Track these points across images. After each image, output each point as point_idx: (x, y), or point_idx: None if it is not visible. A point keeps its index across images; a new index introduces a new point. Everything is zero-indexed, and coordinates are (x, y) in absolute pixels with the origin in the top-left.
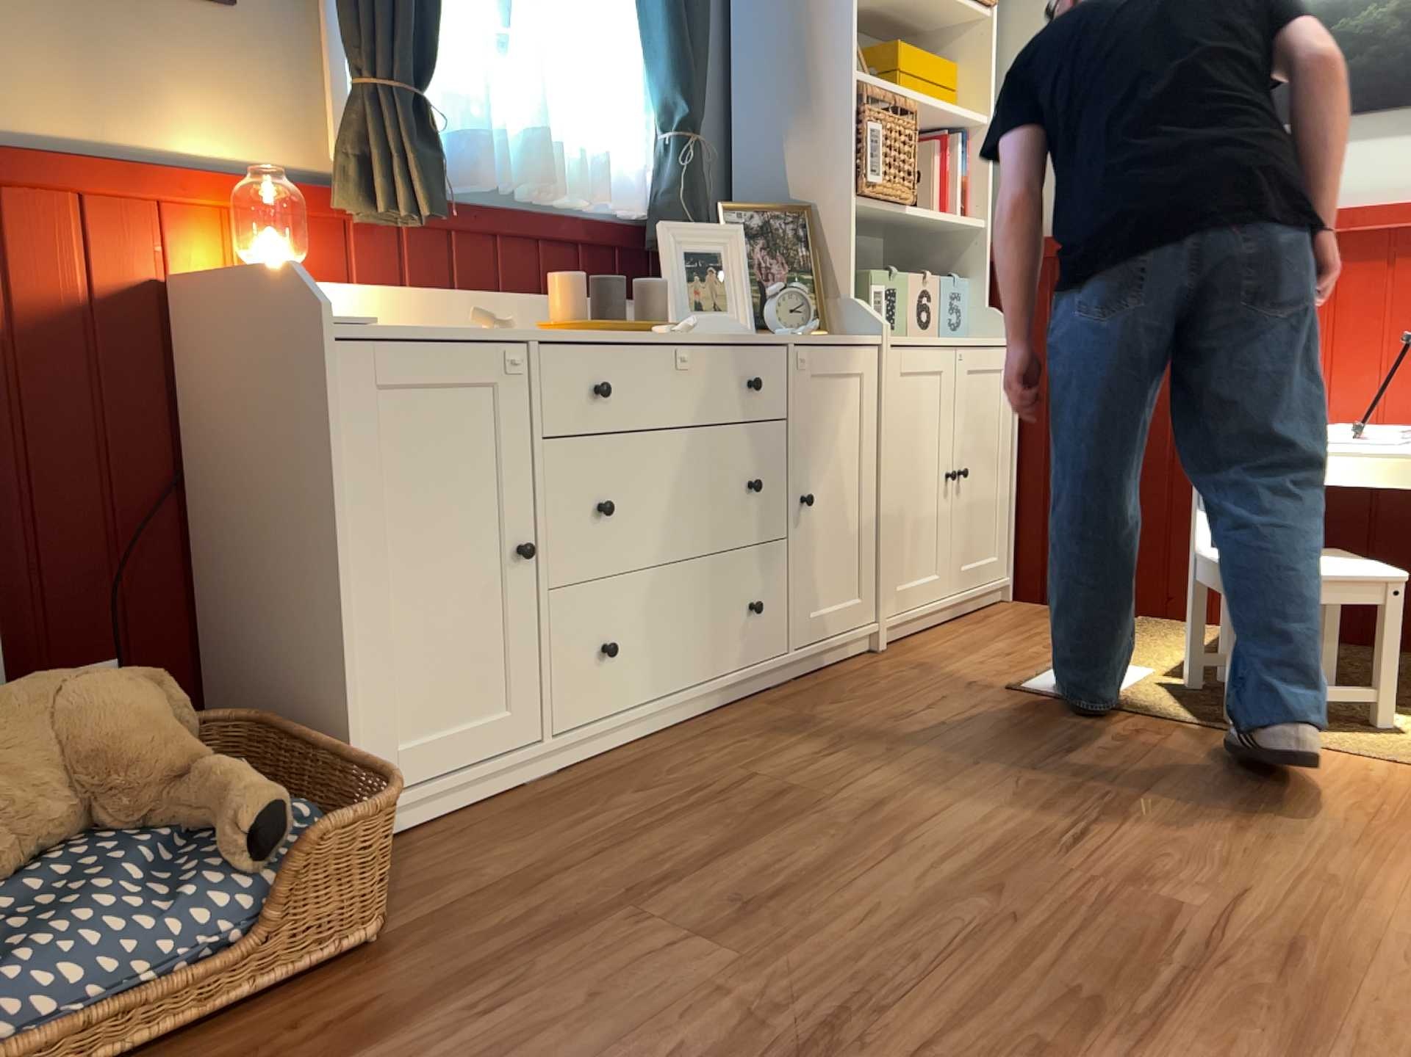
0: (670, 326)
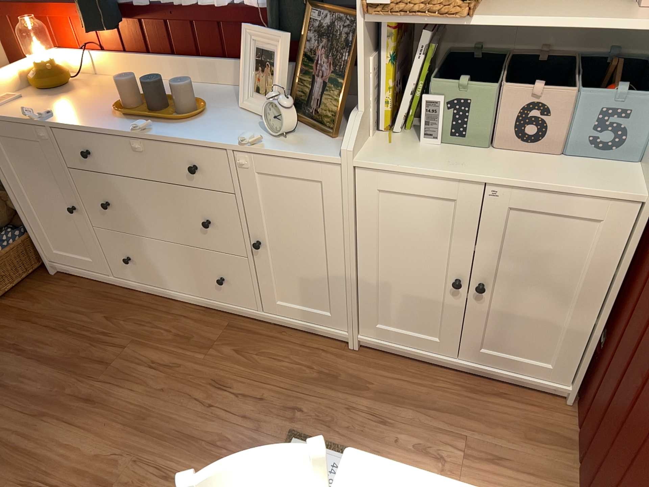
0: (135, 125)
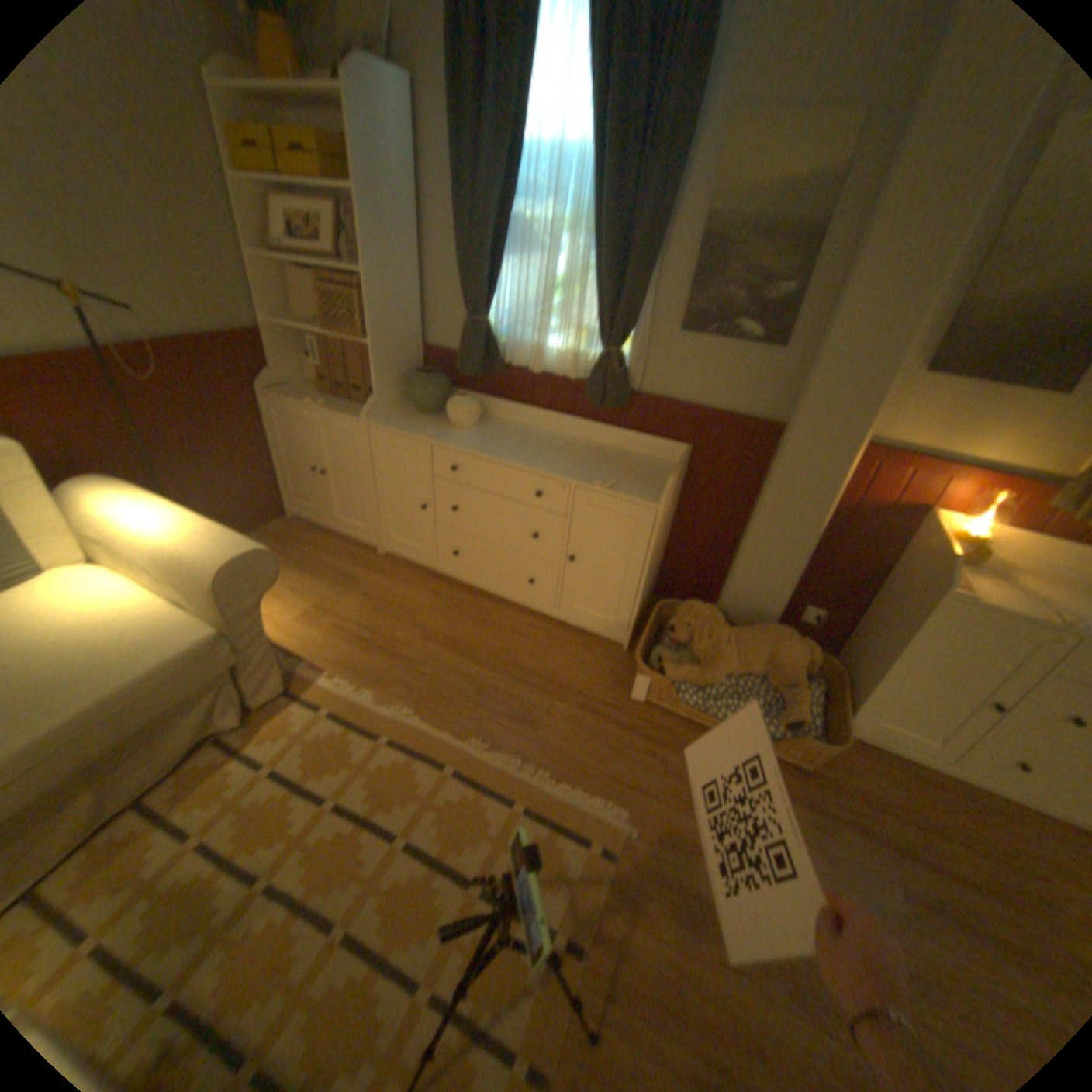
0: None
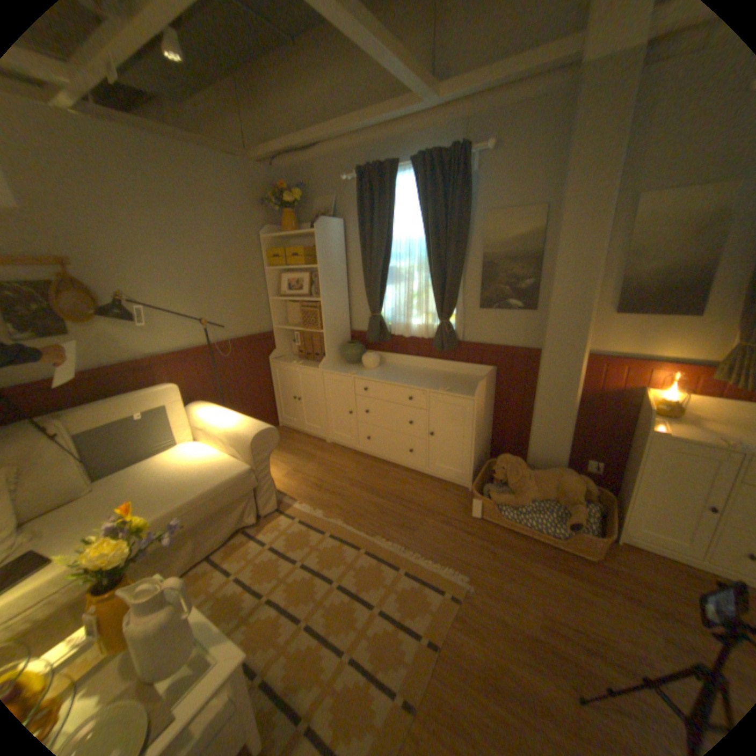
0: None
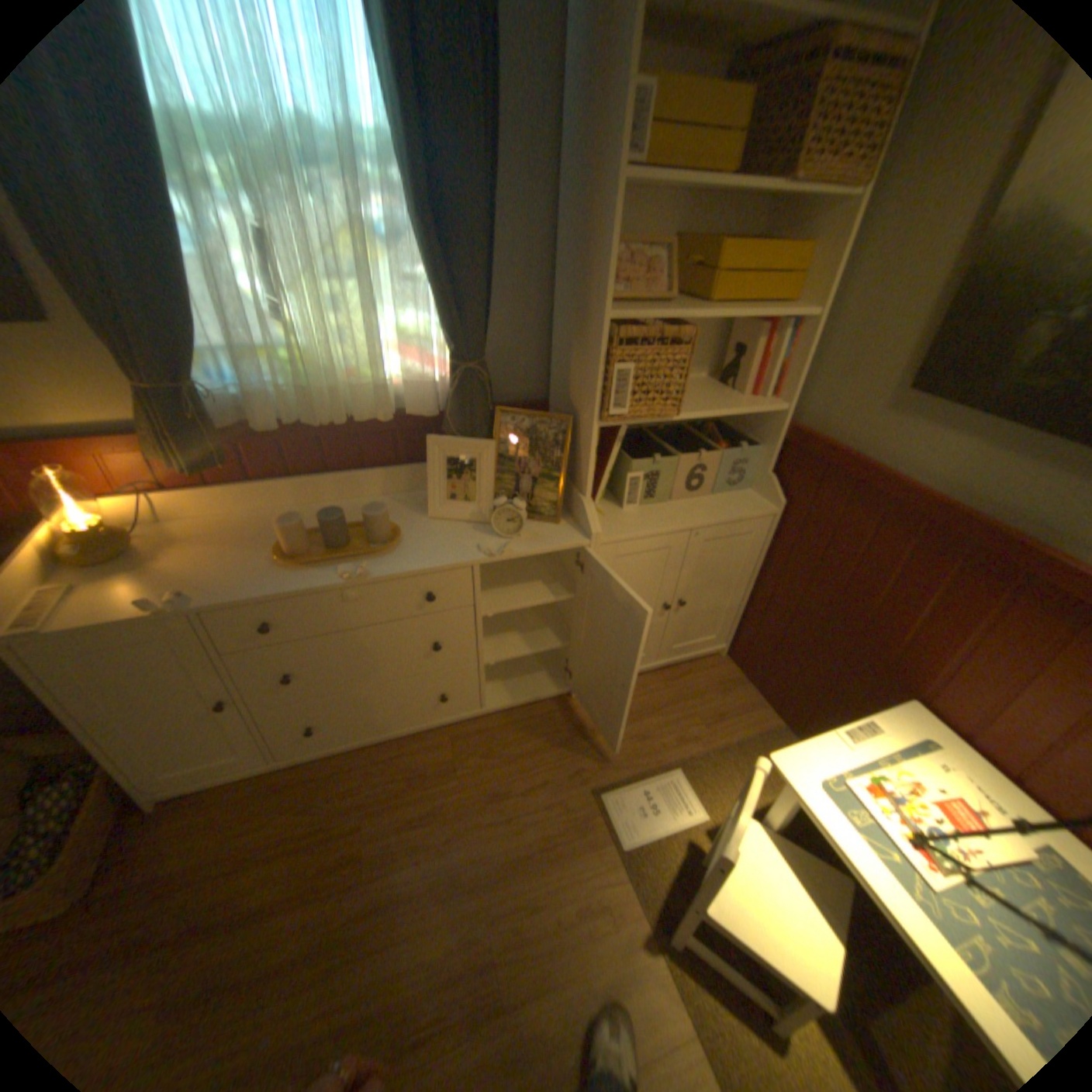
0: (344, 573)
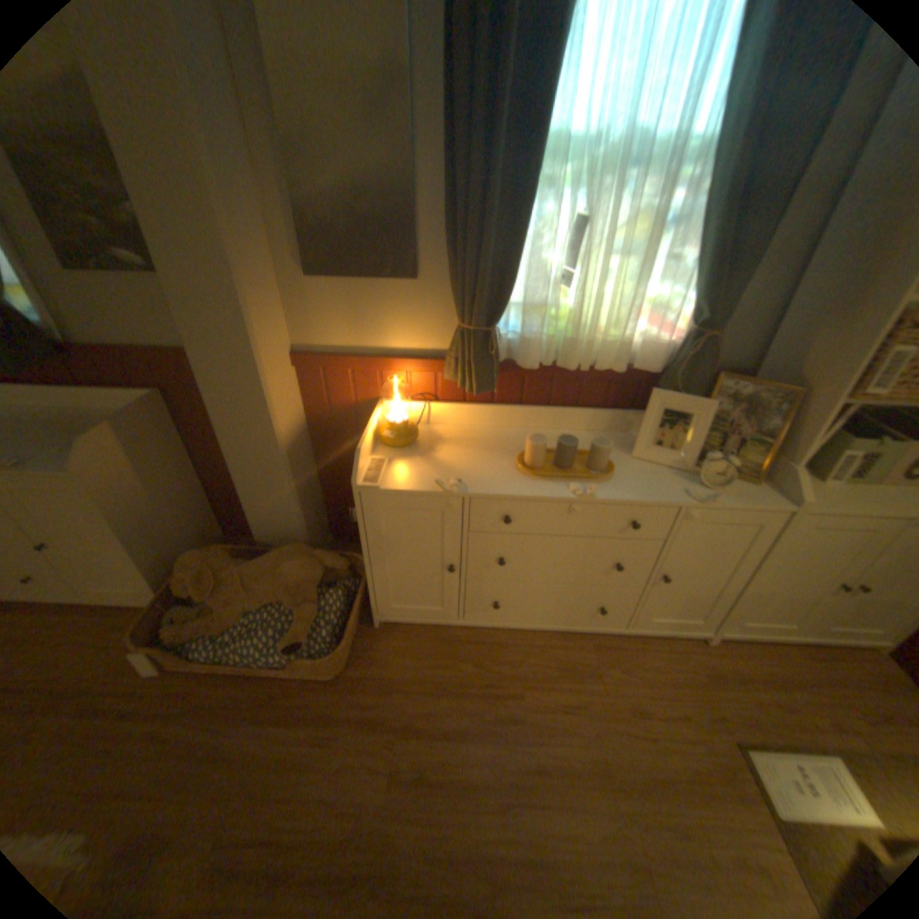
0: (575, 490)
